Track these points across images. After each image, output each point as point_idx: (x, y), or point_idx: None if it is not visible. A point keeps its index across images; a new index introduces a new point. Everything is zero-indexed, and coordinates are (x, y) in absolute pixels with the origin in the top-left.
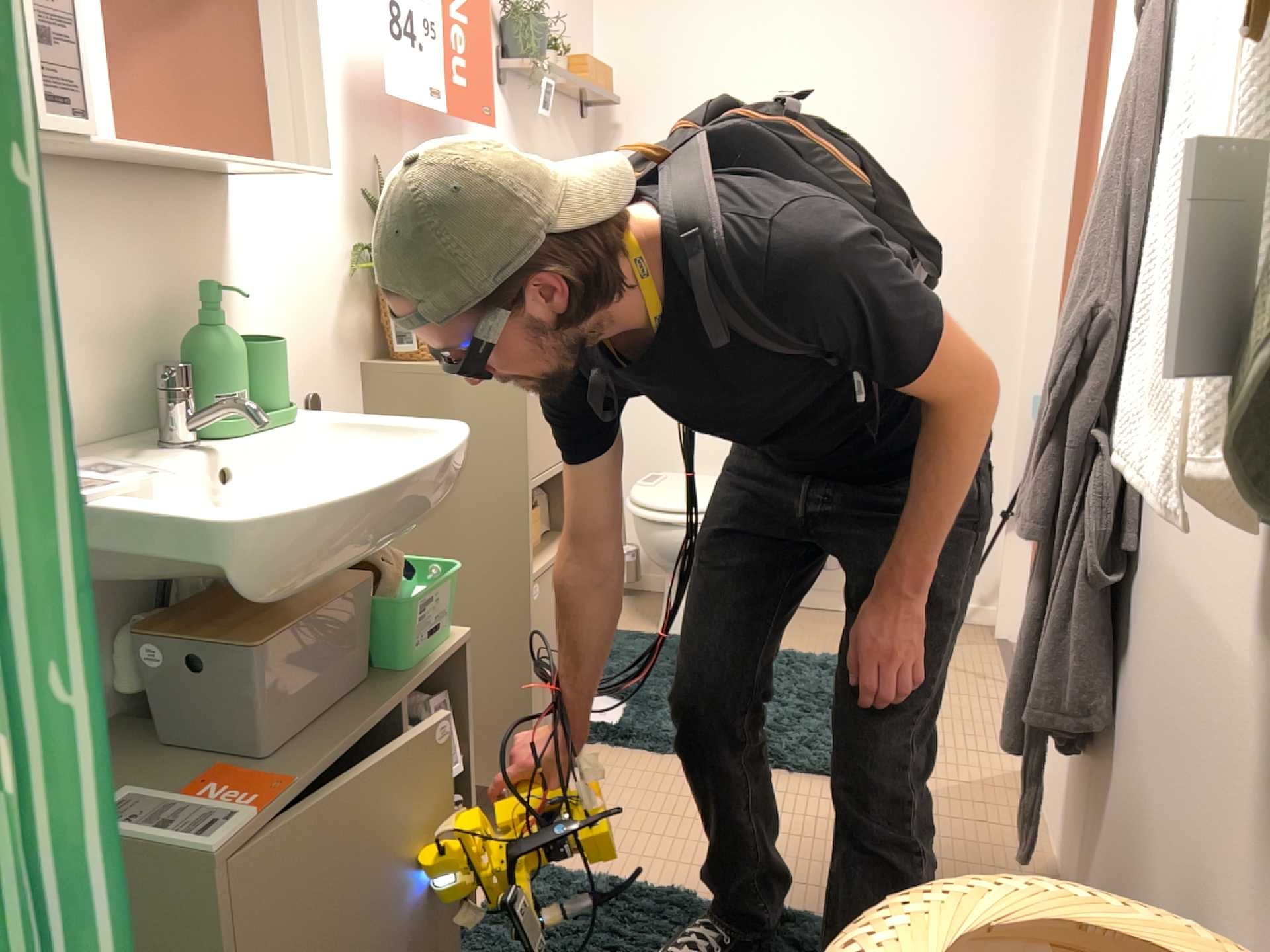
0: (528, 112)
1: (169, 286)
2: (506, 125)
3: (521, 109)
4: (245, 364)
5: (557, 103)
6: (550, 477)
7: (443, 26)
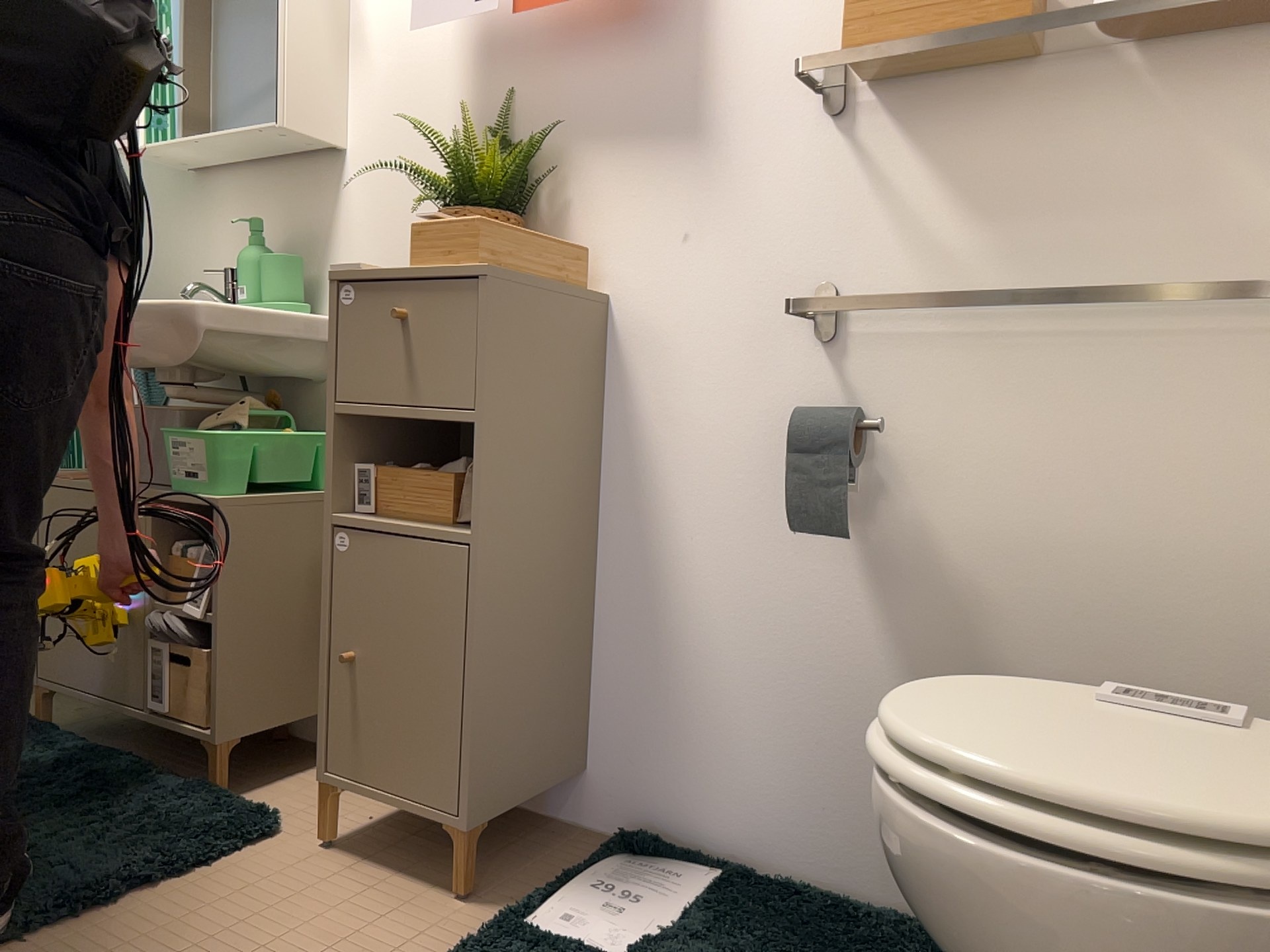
0: None
1: (300, 231)
2: None
3: None
4: (254, 271)
5: None
6: (385, 414)
7: None
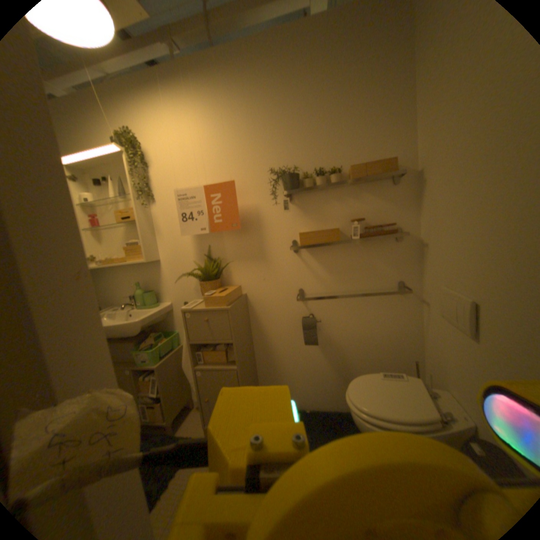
0: (318, 200)
1: (147, 280)
2: (294, 212)
3: (310, 201)
4: (139, 296)
5: (355, 185)
6: (205, 342)
7: (205, 207)
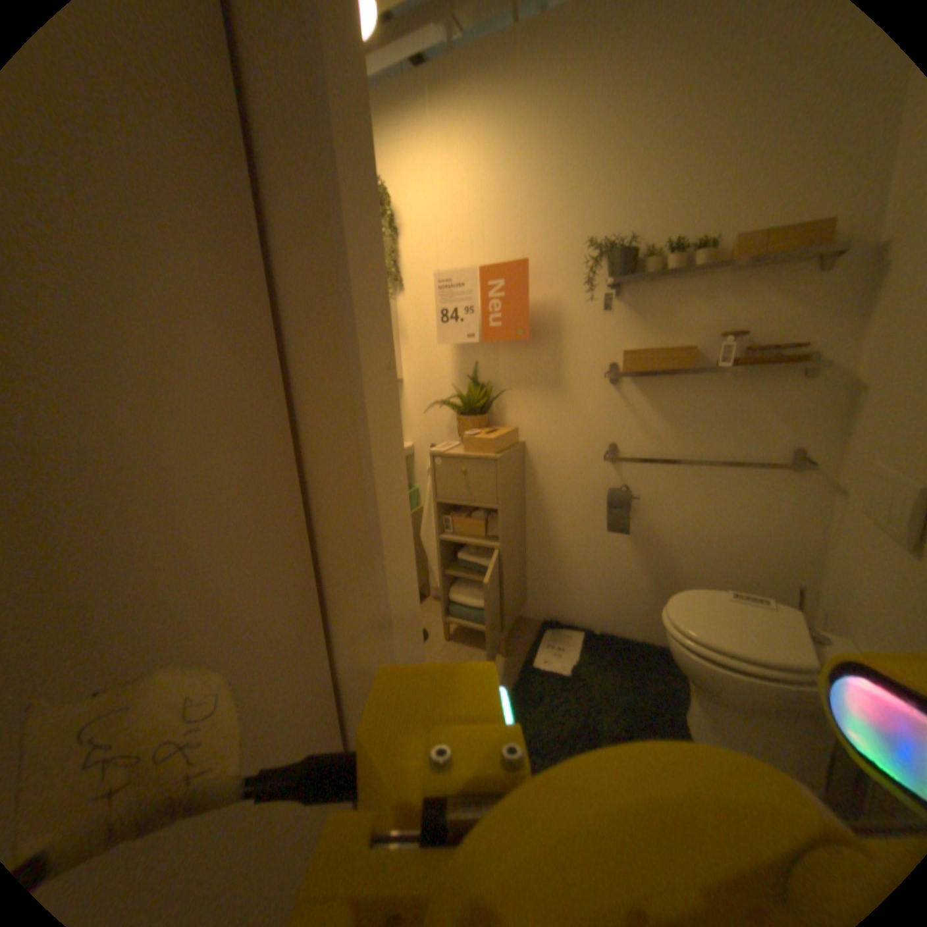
0: (667, 295)
1: None
2: (621, 315)
3: (652, 297)
4: None
5: (741, 270)
6: (458, 503)
7: (478, 301)
